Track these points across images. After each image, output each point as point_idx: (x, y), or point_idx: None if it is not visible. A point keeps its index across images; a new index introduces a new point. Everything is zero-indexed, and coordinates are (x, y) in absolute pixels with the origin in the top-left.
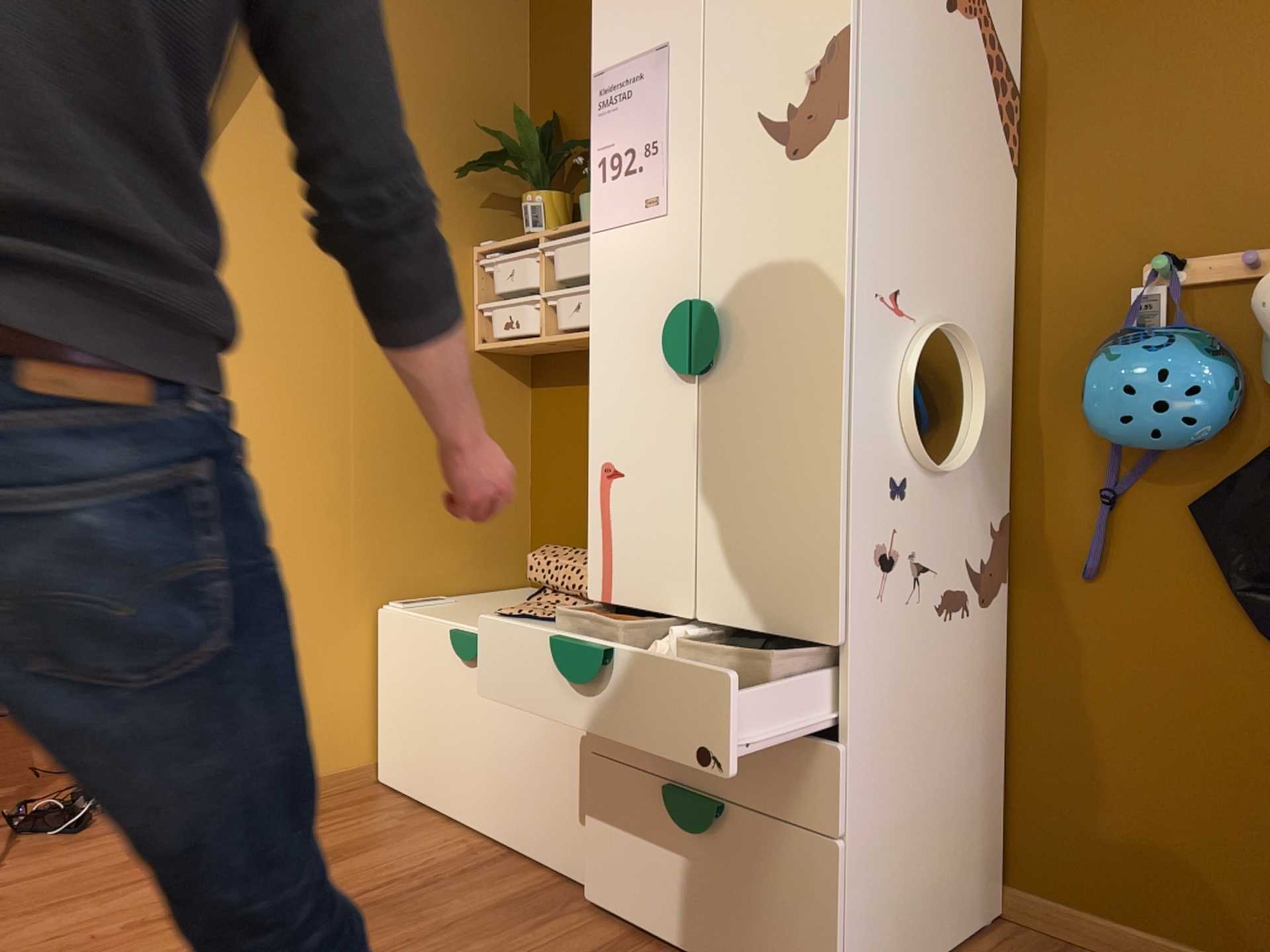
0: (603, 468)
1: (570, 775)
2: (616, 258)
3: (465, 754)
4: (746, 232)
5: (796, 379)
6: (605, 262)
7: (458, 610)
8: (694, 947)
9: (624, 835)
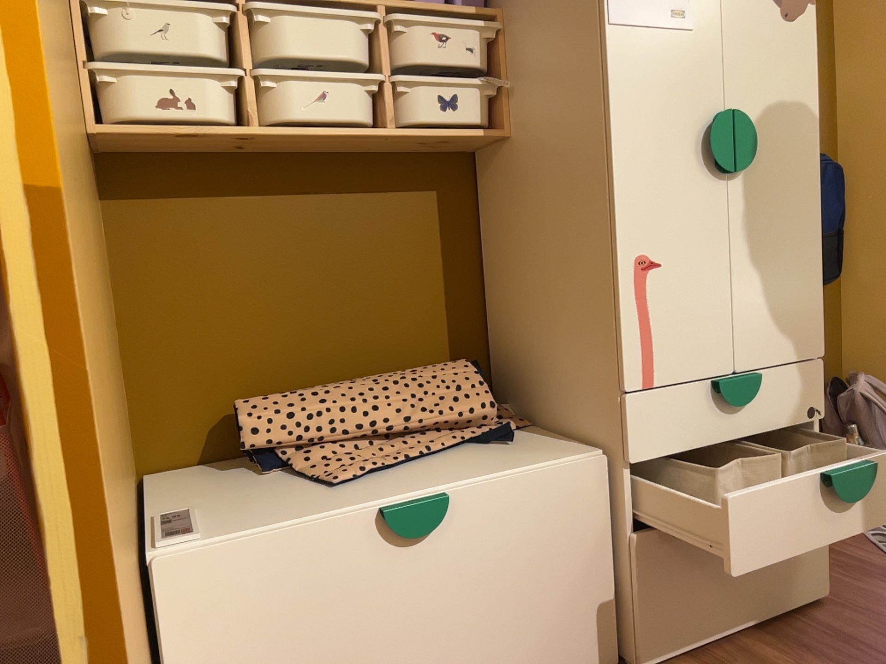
0: (639, 262)
1: (583, 577)
2: (641, 59)
3: (414, 658)
4: (757, 65)
5: (794, 180)
6: (628, 59)
7: (264, 507)
8: (743, 619)
9: (680, 581)
